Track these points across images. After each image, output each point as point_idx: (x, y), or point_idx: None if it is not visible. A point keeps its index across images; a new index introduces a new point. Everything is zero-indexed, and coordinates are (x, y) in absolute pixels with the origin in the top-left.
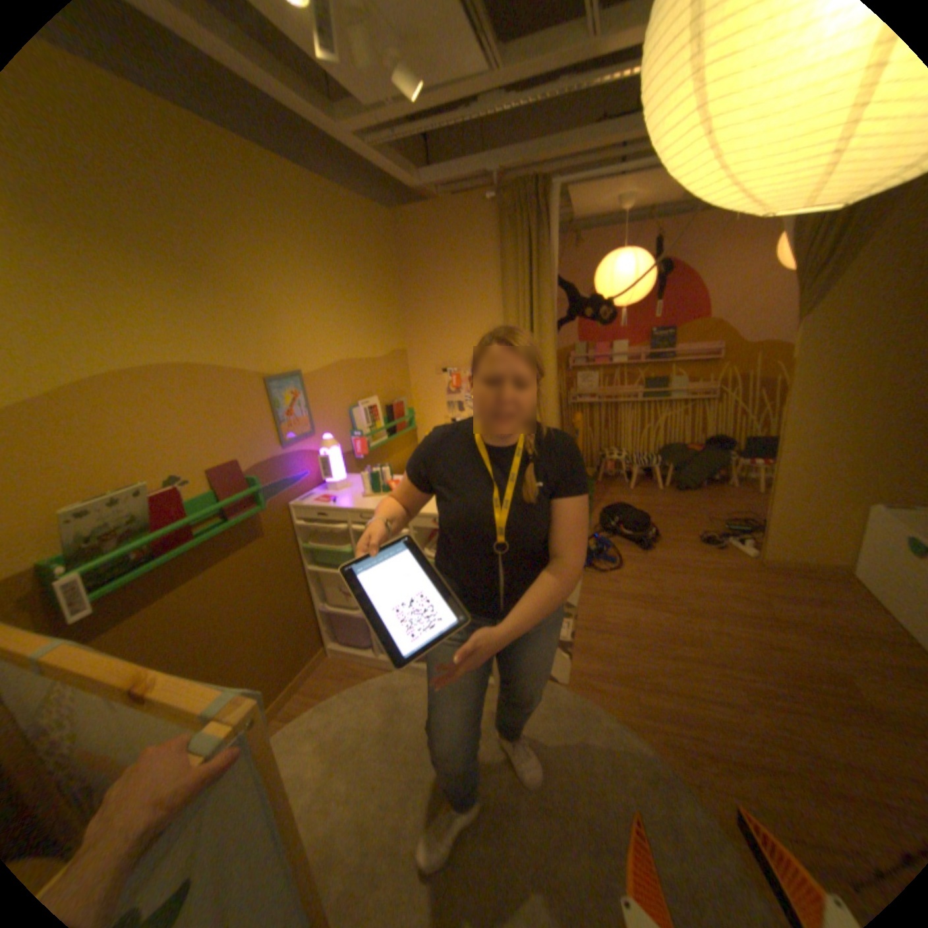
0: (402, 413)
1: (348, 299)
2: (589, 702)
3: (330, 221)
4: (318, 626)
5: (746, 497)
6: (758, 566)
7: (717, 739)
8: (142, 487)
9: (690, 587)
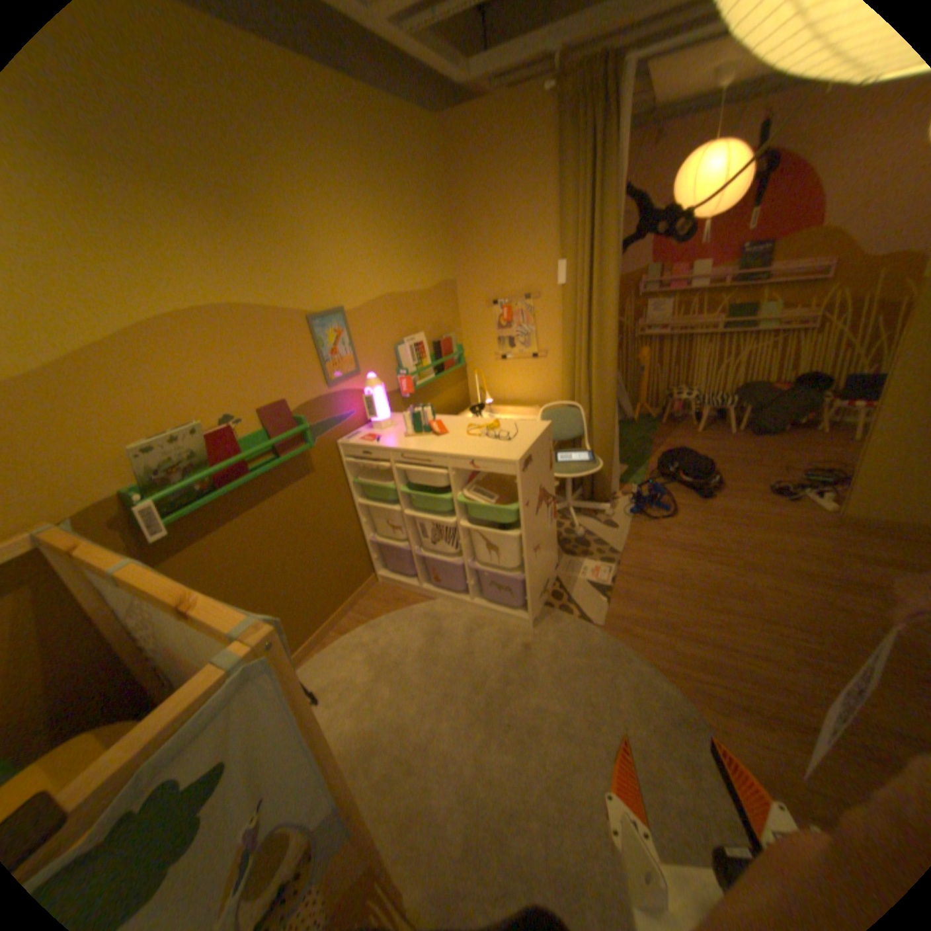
0: (449, 350)
1: (391, 227)
2: (623, 644)
3: (368, 135)
4: (369, 555)
5: (837, 444)
6: (837, 522)
7: (754, 692)
8: (200, 425)
9: (750, 540)
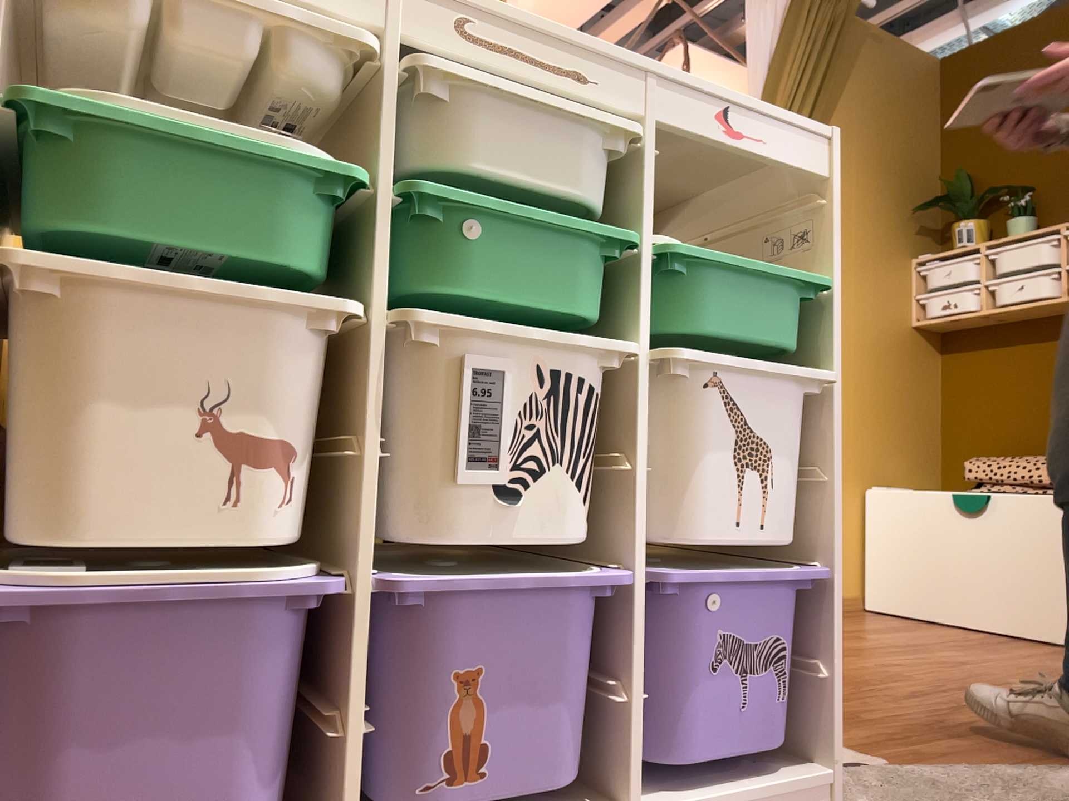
0: None
1: None
2: (959, 760)
3: None
4: None
5: None
6: None
7: None
8: None
9: None
